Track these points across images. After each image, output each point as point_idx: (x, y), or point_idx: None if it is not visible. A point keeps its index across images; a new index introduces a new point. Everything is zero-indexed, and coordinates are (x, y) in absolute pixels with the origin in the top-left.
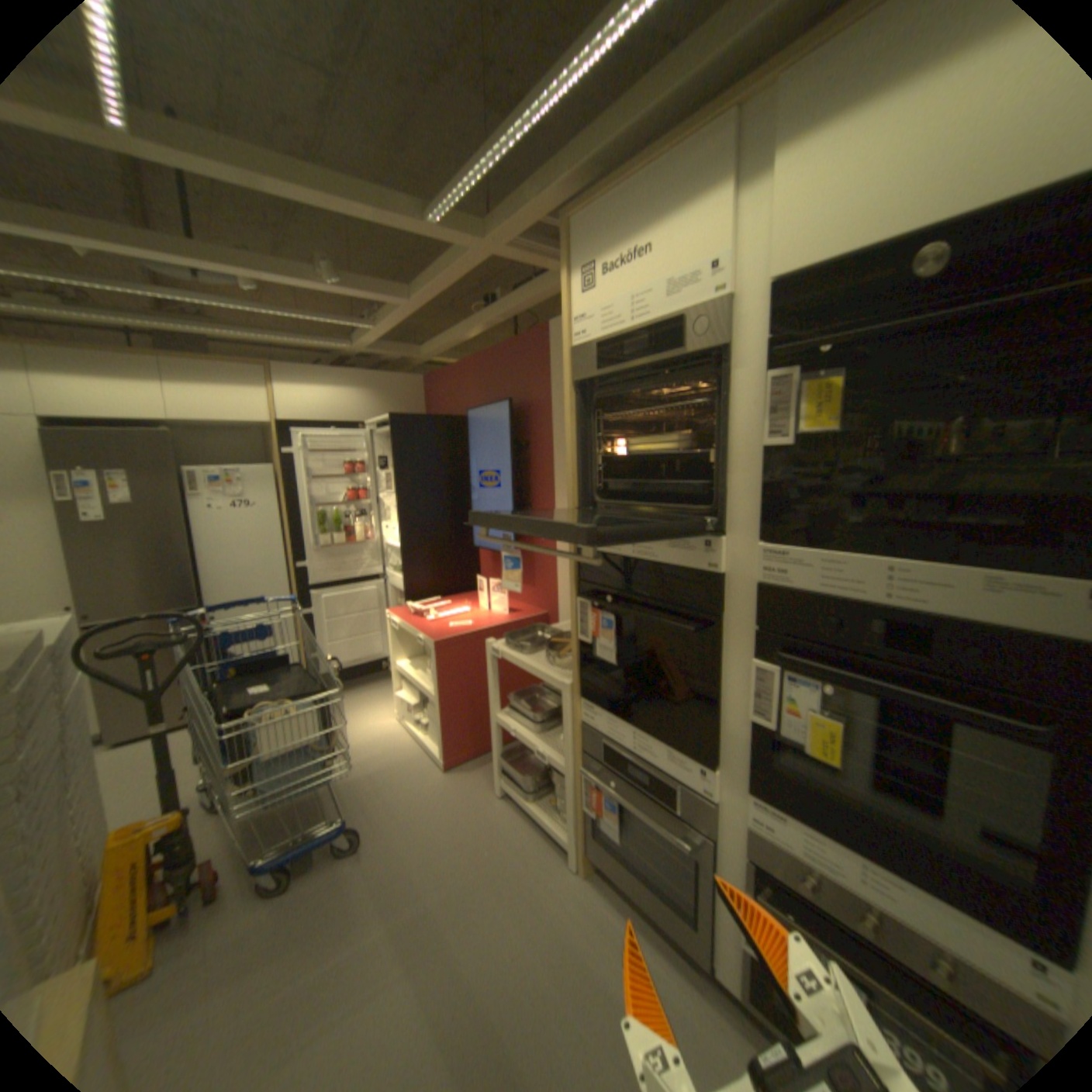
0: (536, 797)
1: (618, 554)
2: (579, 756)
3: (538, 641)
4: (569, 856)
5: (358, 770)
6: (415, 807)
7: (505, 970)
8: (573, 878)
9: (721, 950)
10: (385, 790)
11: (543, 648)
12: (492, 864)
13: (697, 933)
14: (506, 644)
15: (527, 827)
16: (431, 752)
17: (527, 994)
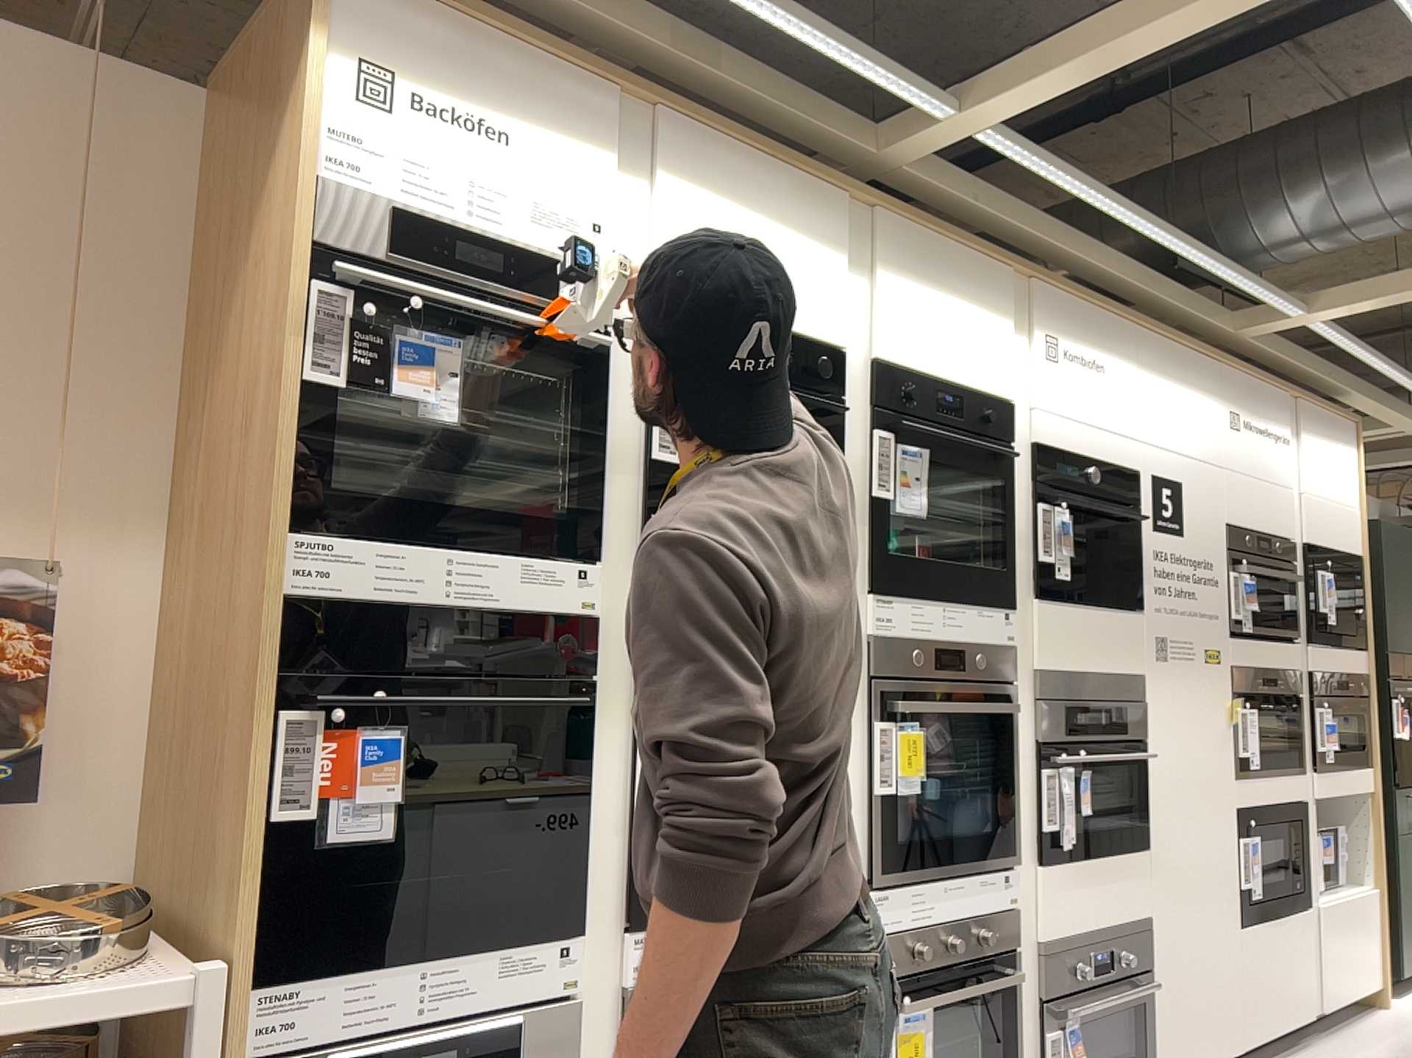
0: None
1: (414, 600)
2: None
3: None
4: None
5: None
6: None
7: None
8: None
9: None
10: None
11: None
12: None
13: None
14: None
15: None
16: None
17: None
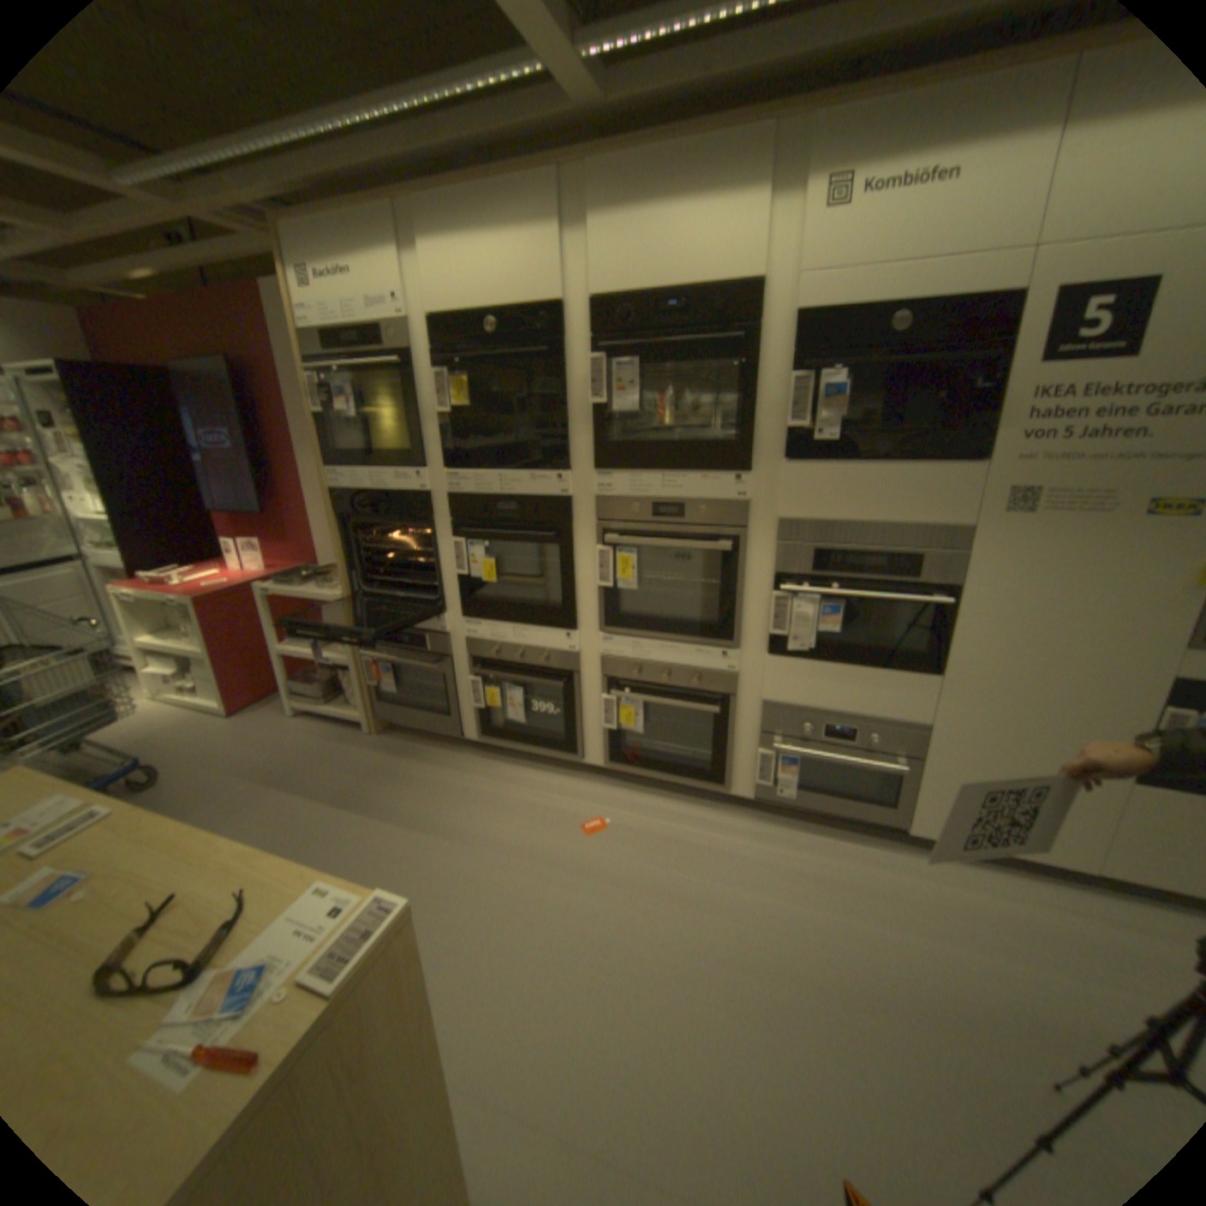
0: (325, 703)
1: (361, 491)
2: (356, 648)
3: (304, 580)
4: (361, 730)
5: (119, 744)
6: (204, 747)
7: (324, 790)
8: (366, 739)
9: (463, 722)
10: (162, 747)
11: (310, 583)
12: (296, 753)
13: (449, 720)
14: (273, 586)
15: (321, 727)
16: (206, 708)
17: (344, 793)
